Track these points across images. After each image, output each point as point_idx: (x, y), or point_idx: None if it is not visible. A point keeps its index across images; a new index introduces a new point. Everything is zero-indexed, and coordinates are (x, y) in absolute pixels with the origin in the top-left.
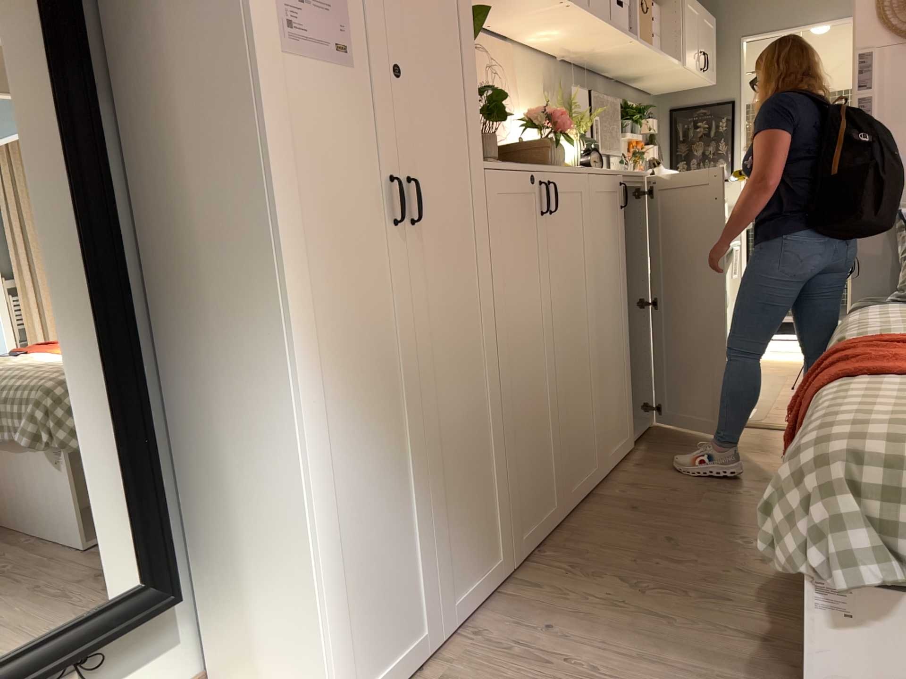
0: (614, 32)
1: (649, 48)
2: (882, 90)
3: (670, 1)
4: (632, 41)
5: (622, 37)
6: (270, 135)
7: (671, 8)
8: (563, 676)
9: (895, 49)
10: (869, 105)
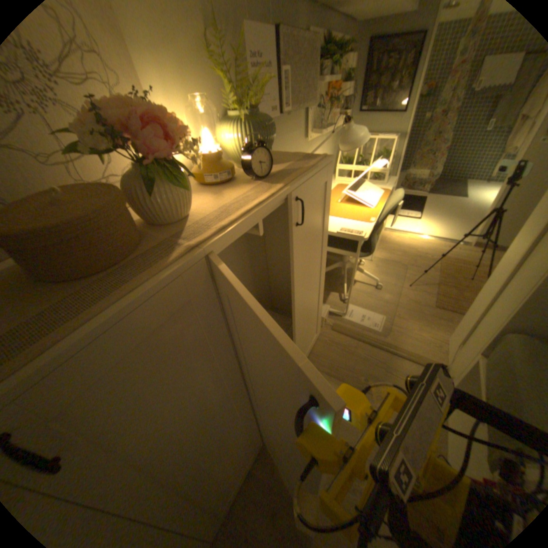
0: None
1: None
2: None
3: None
4: None
5: None
6: None
7: None
8: None
9: None
10: None
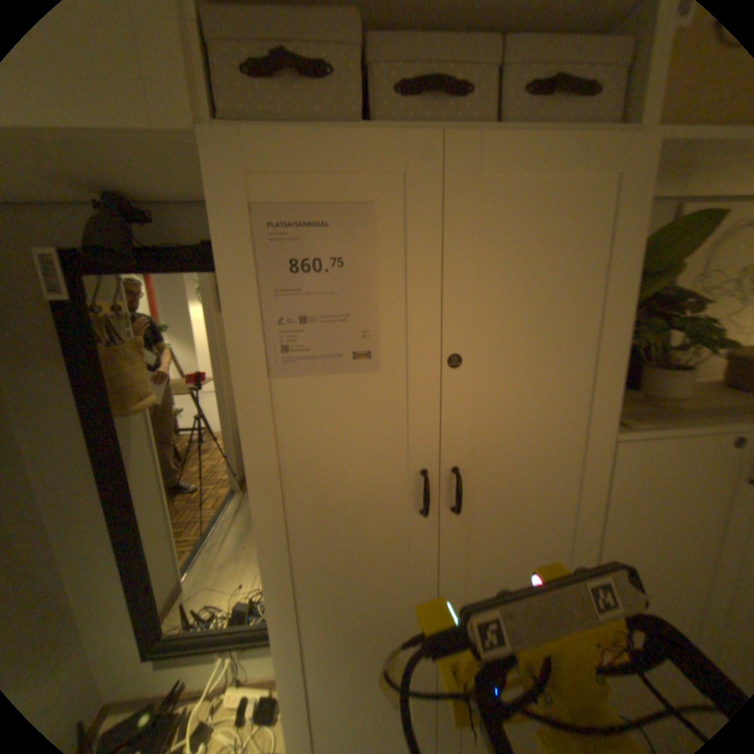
0: None
1: None
2: None
3: None
4: None
5: None
6: (246, 457)
7: None
8: None
9: None
10: None
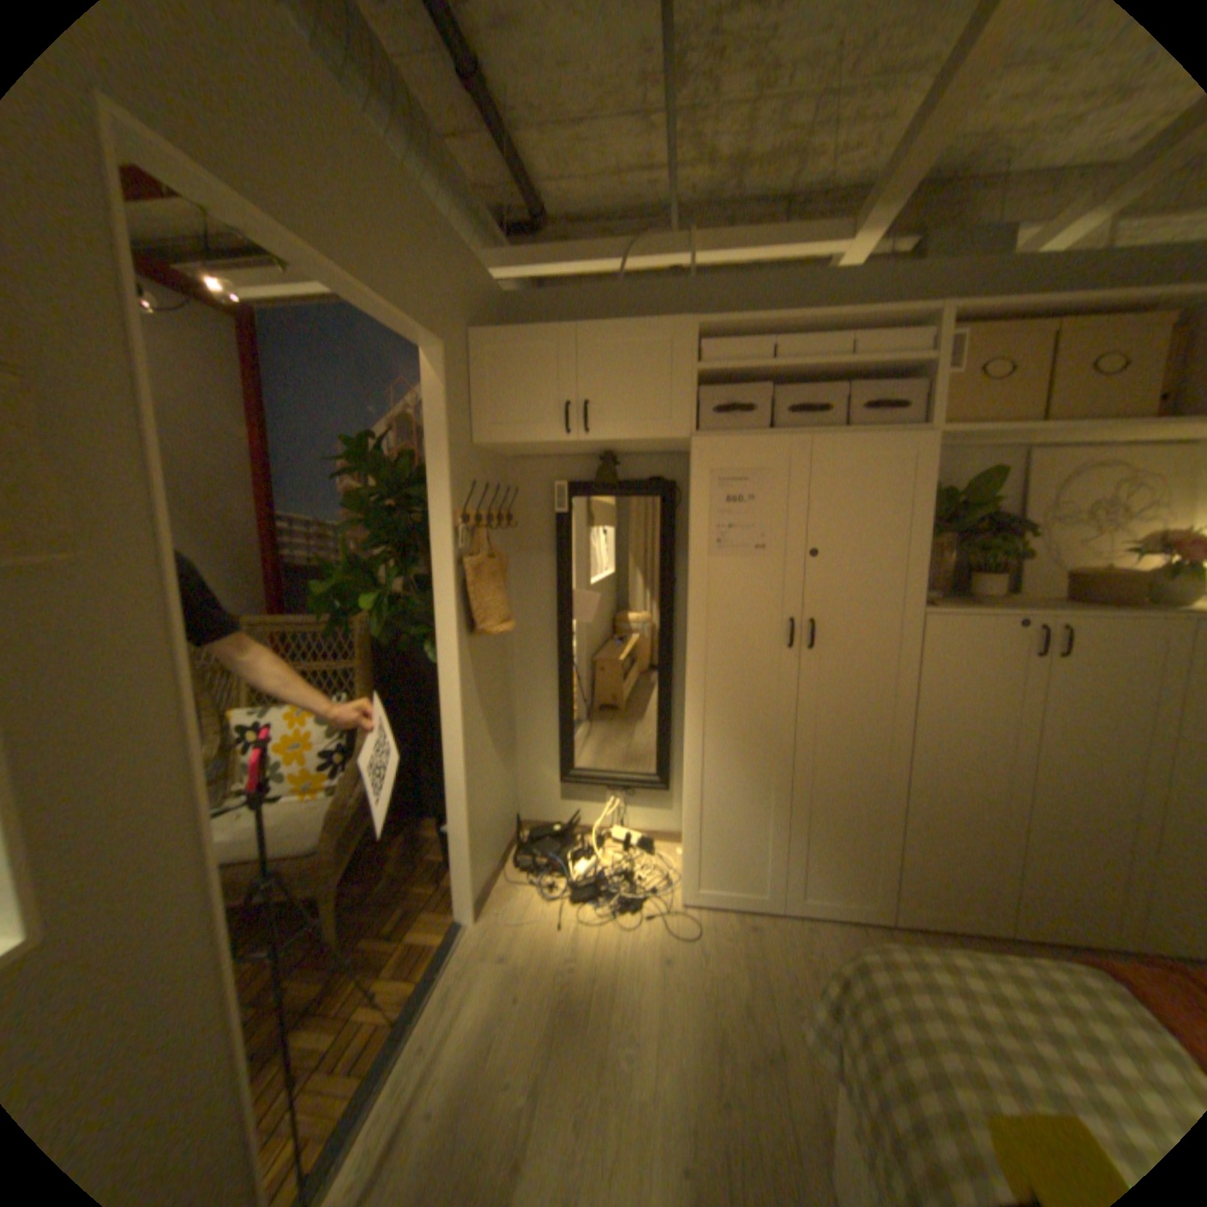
0: None
1: None
2: None
3: None
4: None
5: None
6: (689, 601)
7: None
8: (811, 997)
9: None
10: None
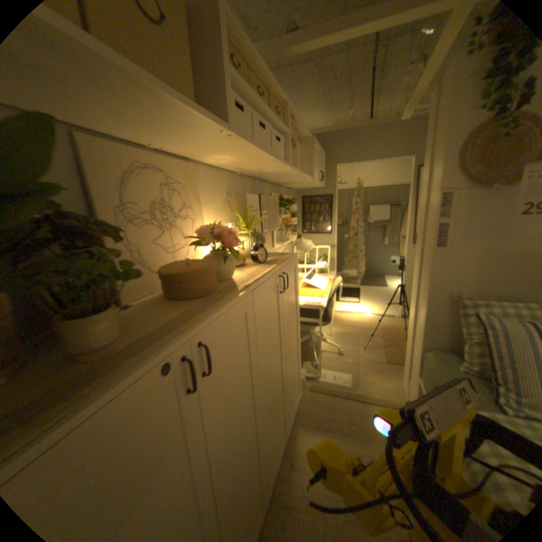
0: (276, 158)
1: (298, 168)
2: (460, 217)
3: (308, 138)
4: (288, 163)
5: (281, 161)
6: None
7: (308, 142)
8: None
9: (474, 189)
10: (451, 226)
